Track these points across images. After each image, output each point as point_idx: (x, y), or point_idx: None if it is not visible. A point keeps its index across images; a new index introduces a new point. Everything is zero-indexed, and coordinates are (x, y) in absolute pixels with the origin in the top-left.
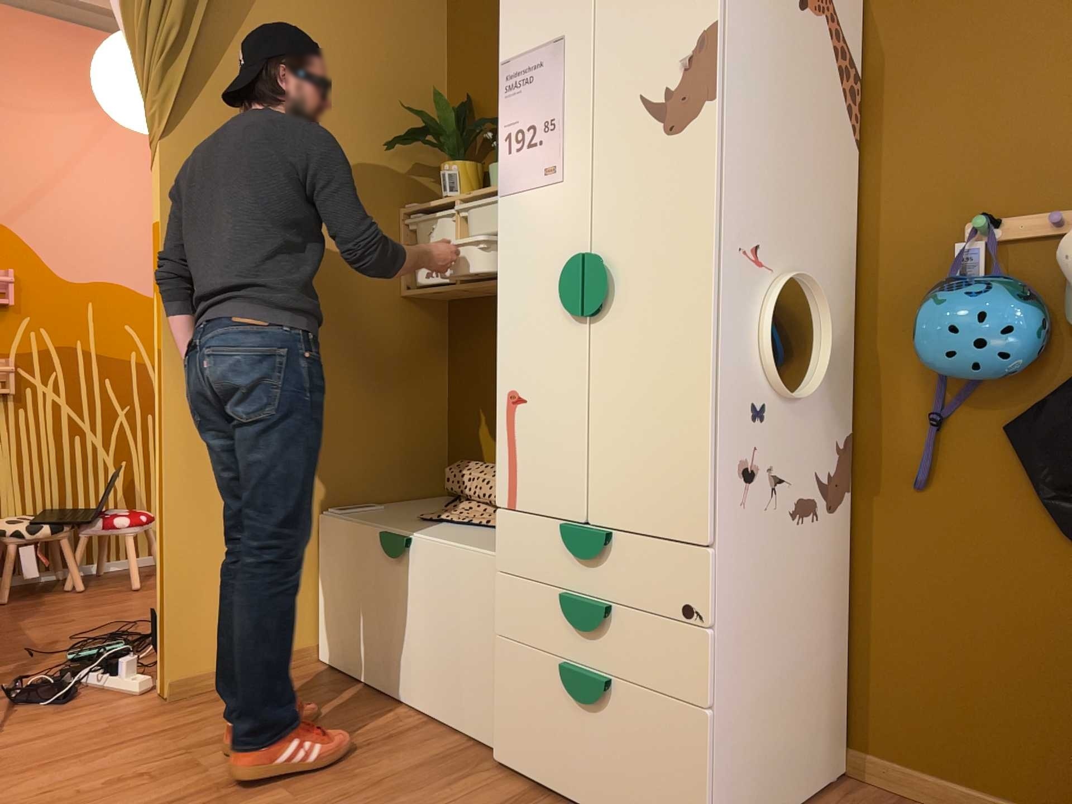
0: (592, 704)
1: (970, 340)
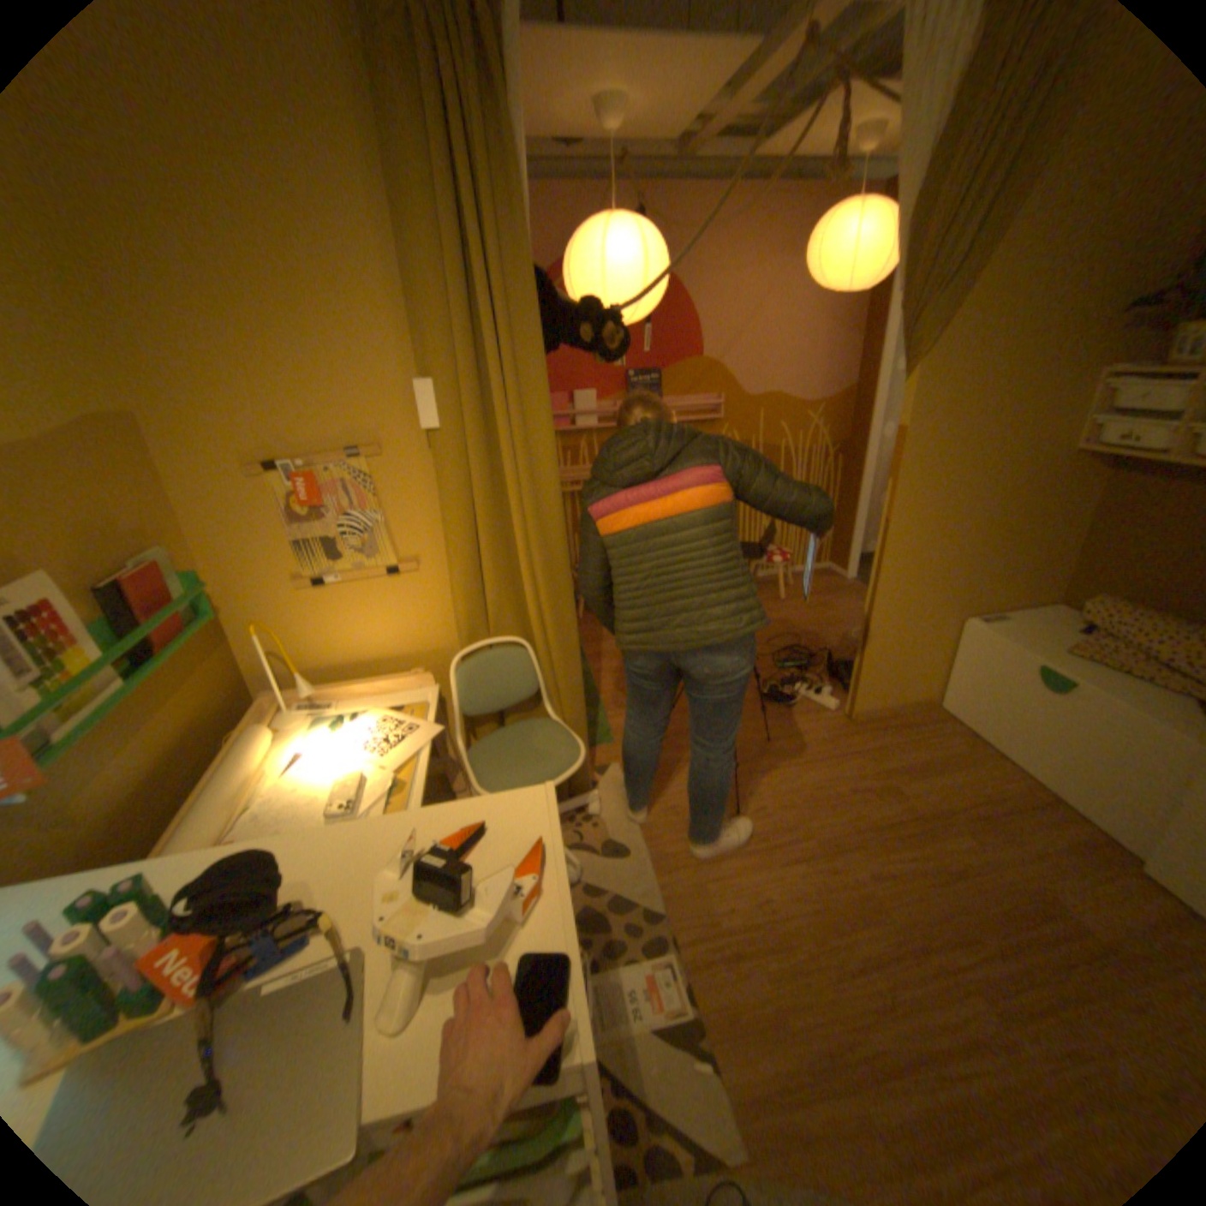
0: None
1: None
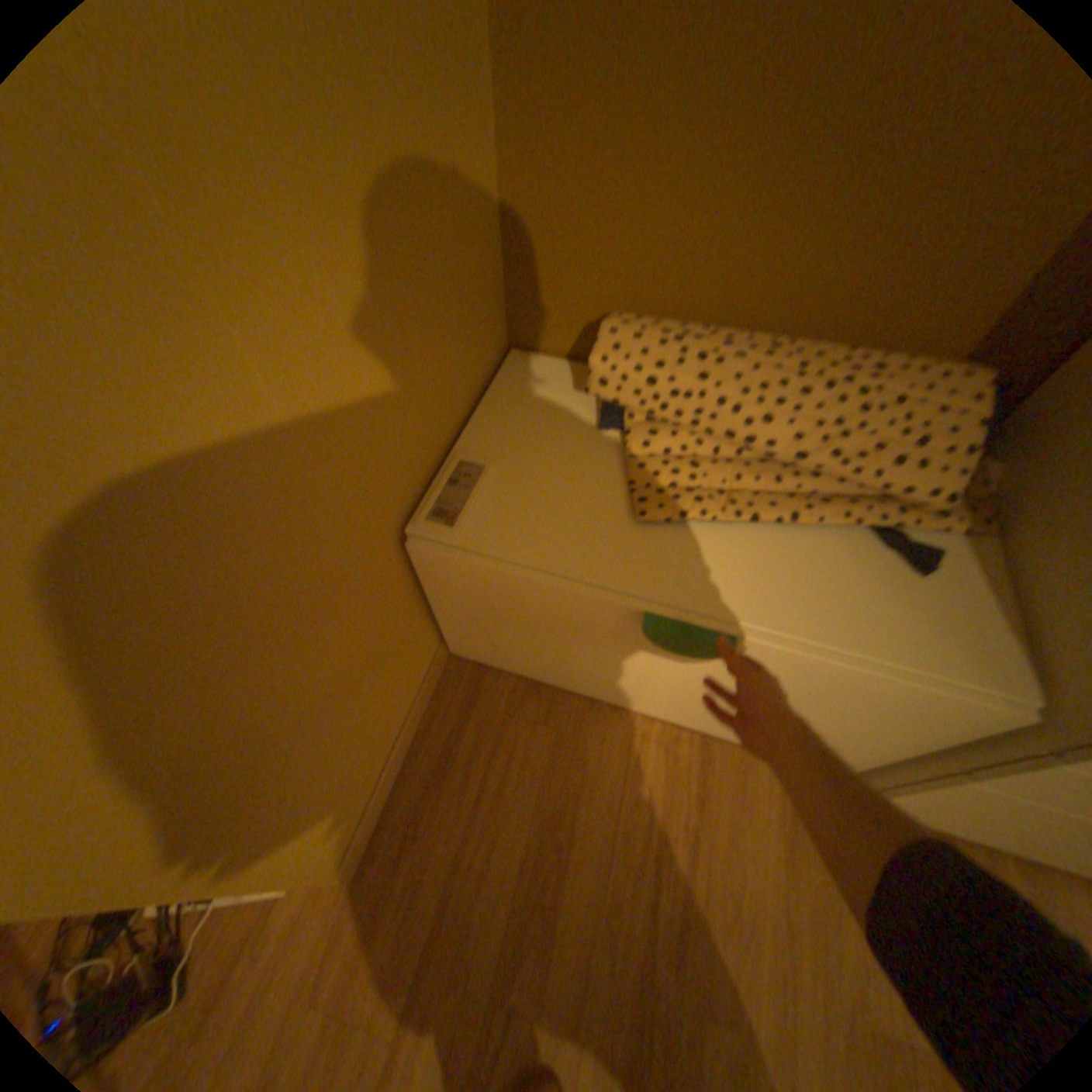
0: None
1: None
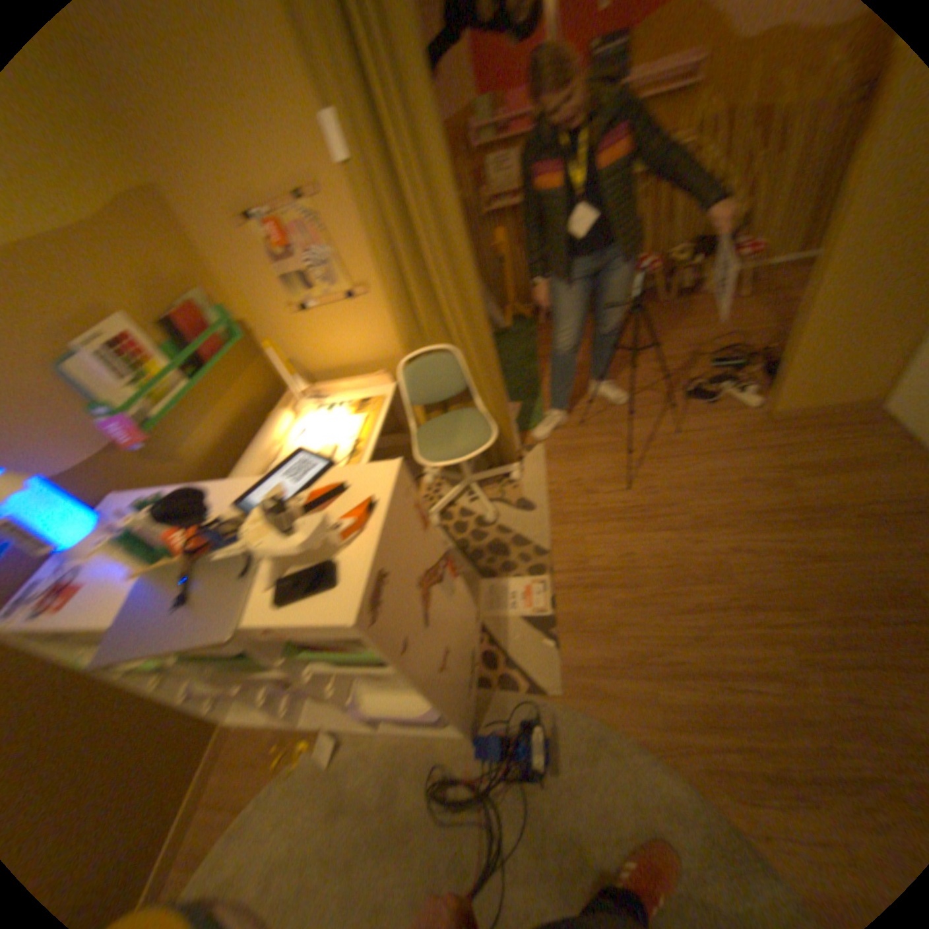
0: None
1: None
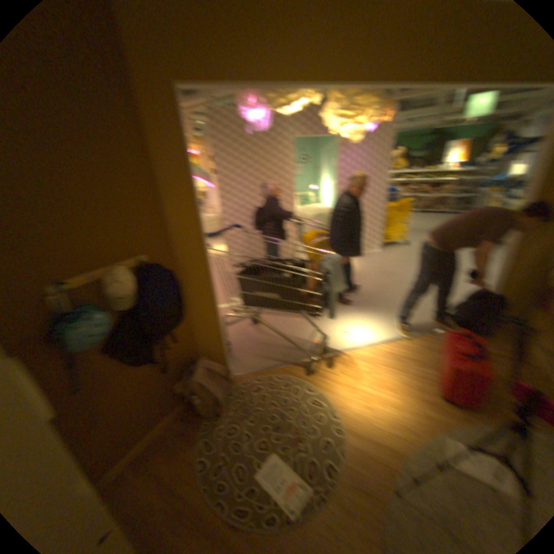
0: None
1: (93, 336)
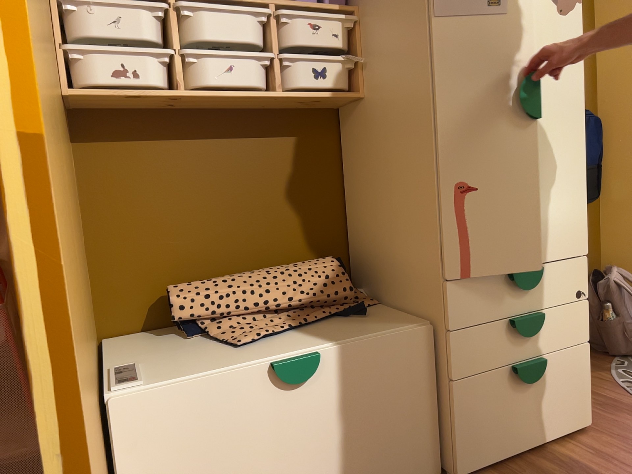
0: (540, 378)
1: None
